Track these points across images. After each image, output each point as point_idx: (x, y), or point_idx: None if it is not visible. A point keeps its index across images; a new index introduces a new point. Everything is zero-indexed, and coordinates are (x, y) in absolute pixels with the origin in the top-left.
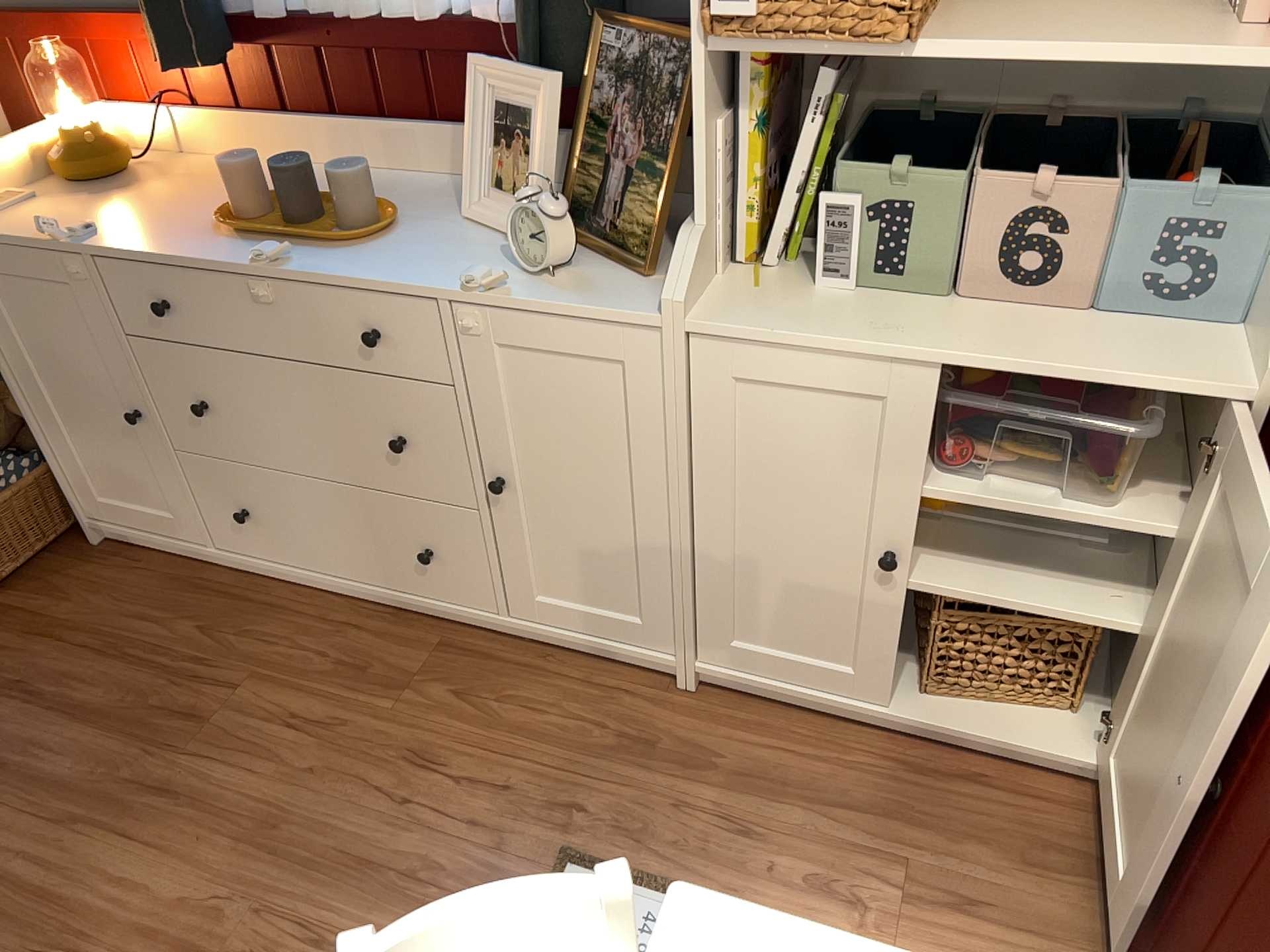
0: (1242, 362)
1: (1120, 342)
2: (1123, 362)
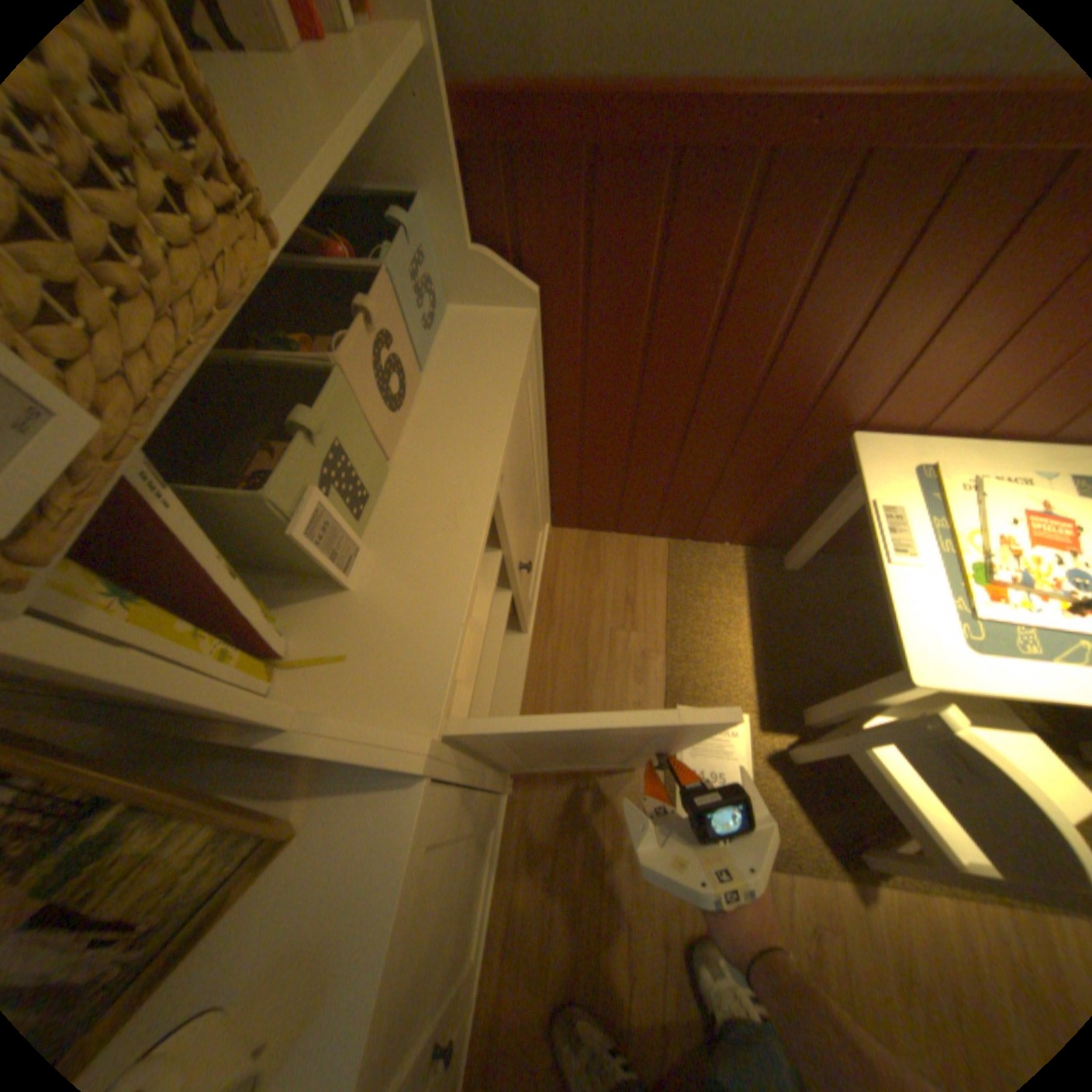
0: (503, 303)
1: (468, 360)
2: (499, 361)
